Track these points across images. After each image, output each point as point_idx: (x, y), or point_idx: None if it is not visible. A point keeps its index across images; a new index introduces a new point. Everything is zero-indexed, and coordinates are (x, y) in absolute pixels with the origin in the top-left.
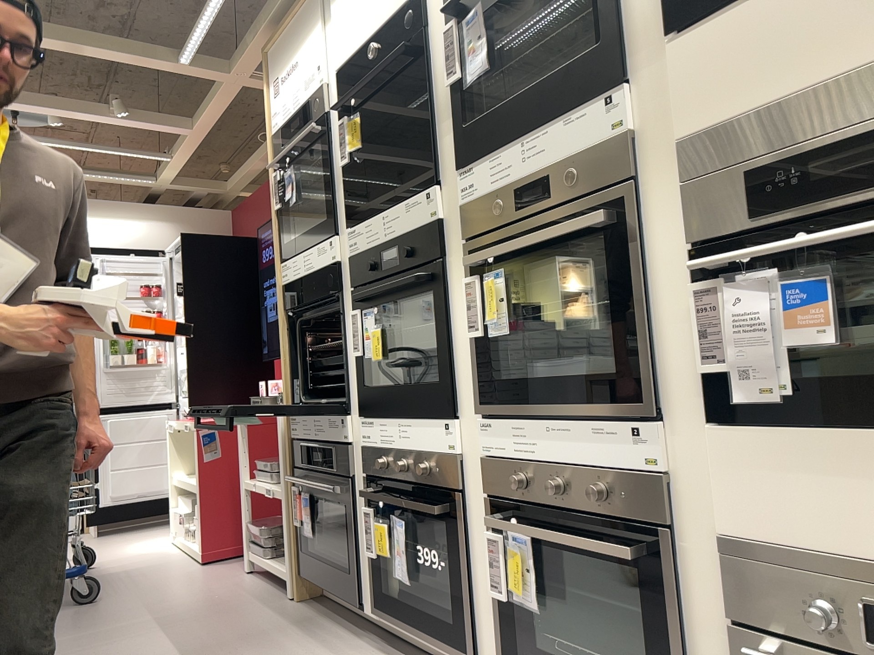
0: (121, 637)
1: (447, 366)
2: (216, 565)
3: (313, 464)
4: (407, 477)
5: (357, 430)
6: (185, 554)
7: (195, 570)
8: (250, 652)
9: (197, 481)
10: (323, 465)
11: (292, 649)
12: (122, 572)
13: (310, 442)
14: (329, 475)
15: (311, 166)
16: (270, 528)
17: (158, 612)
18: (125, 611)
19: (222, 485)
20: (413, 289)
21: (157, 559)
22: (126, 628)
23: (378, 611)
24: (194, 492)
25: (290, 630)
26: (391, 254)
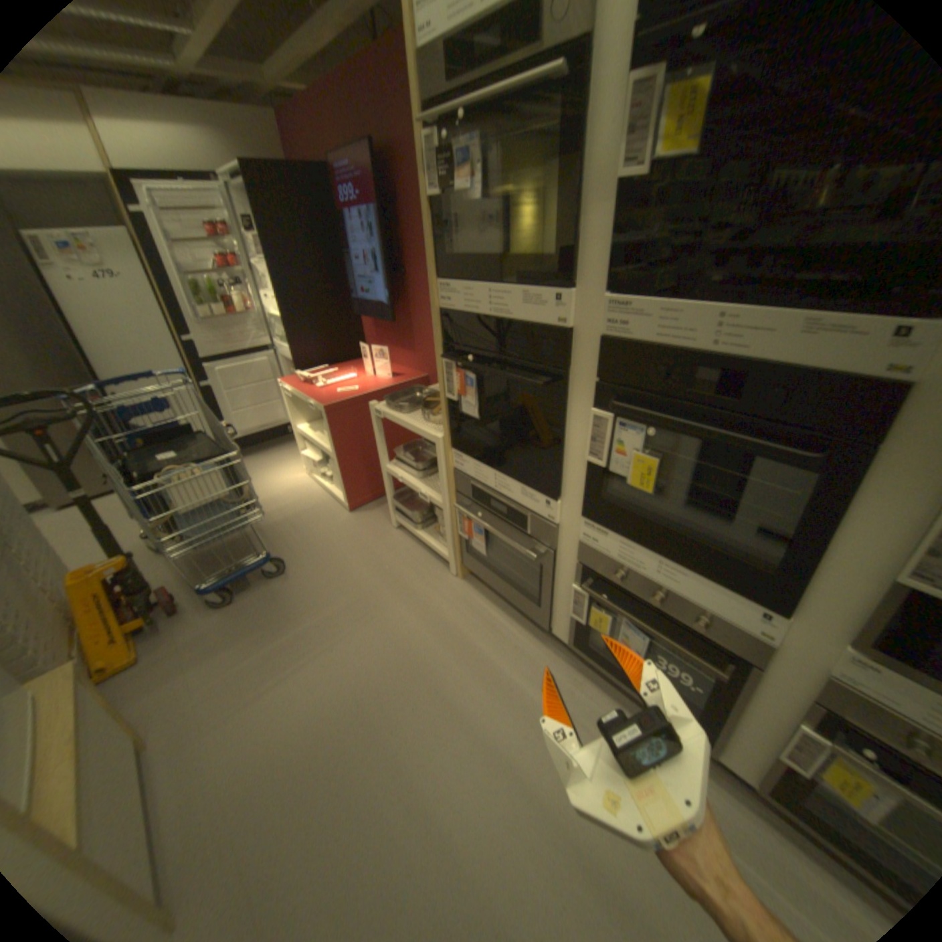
0: (335, 638)
1: (810, 570)
2: (363, 515)
3: (491, 507)
4: (663, 606)
5: (572, 517)
6: (328, 496)
7: (349, 523)
8: (462, 667)
9: (328, 446)
10: (507, 517)
11: (497, 663)
12: (286, 524)
13: (481, 481)
14: (513, 523)
15: (487, 123)
16: (420, 511)
17: (349, 595)
18: (318, 591)
19: (356, 455)
20: (769, 452)
21: (307, 503)
22: (333, 622)
23: (577, 647)
24: (328, 455)
25: (479, 628)
26: (719, 373)
